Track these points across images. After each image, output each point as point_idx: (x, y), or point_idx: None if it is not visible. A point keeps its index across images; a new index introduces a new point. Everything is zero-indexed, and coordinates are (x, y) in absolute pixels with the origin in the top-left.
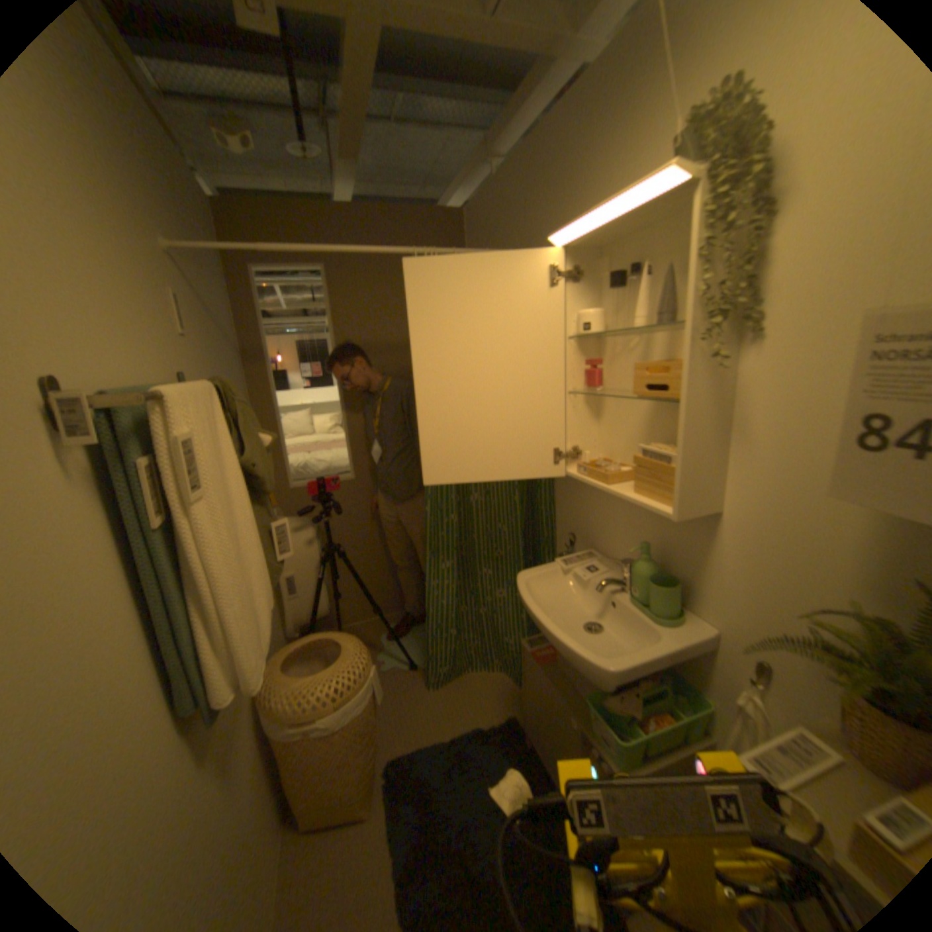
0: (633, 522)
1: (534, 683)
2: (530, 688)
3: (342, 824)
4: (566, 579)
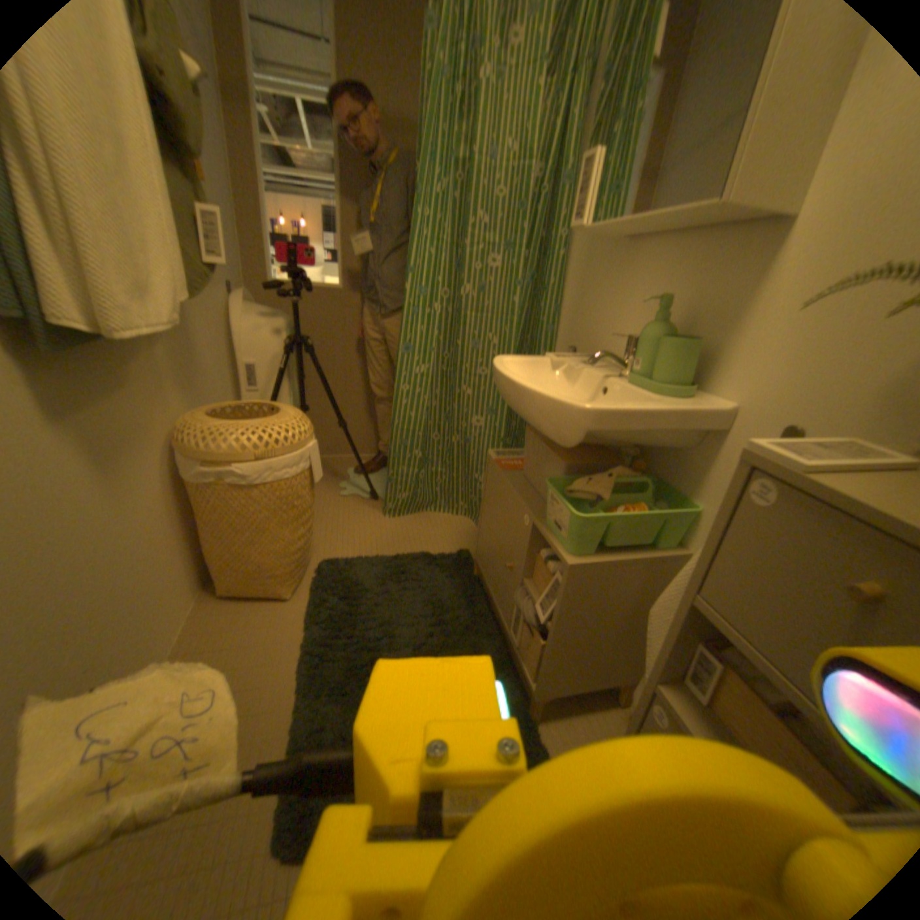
0: (653, 298)
1: (490, 495)
2: (485, 504)
3: (261, 598)
4: (553, 375)
